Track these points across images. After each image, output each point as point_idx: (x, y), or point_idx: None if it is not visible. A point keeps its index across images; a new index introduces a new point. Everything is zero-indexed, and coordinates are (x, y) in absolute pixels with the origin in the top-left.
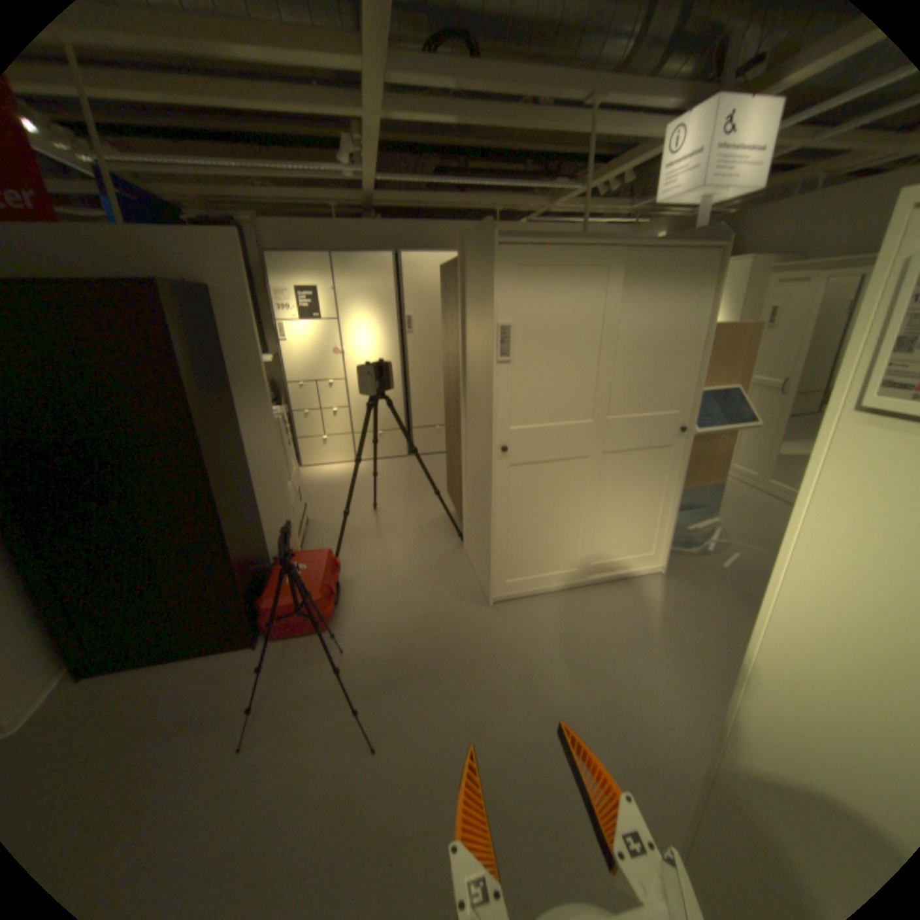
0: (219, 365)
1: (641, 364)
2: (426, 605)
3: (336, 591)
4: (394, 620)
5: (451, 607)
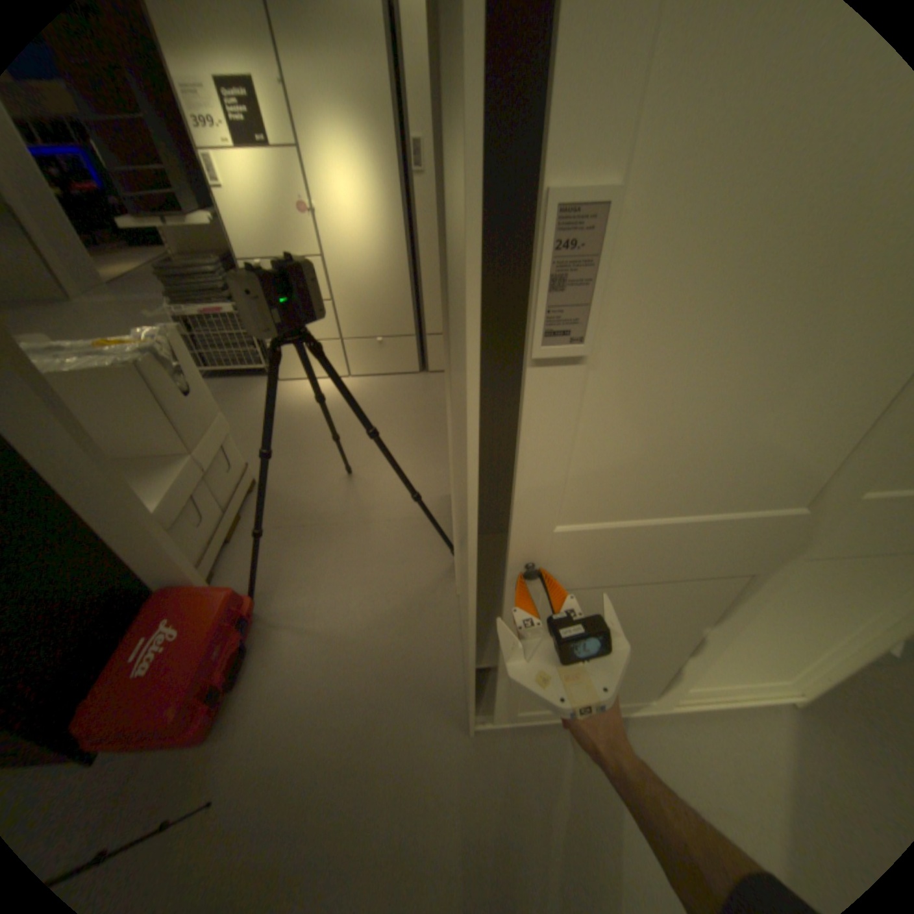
0: None
1: None
2: (369, 707)
3: (236, 659)
4: (310, 736)
5: (407, 723)
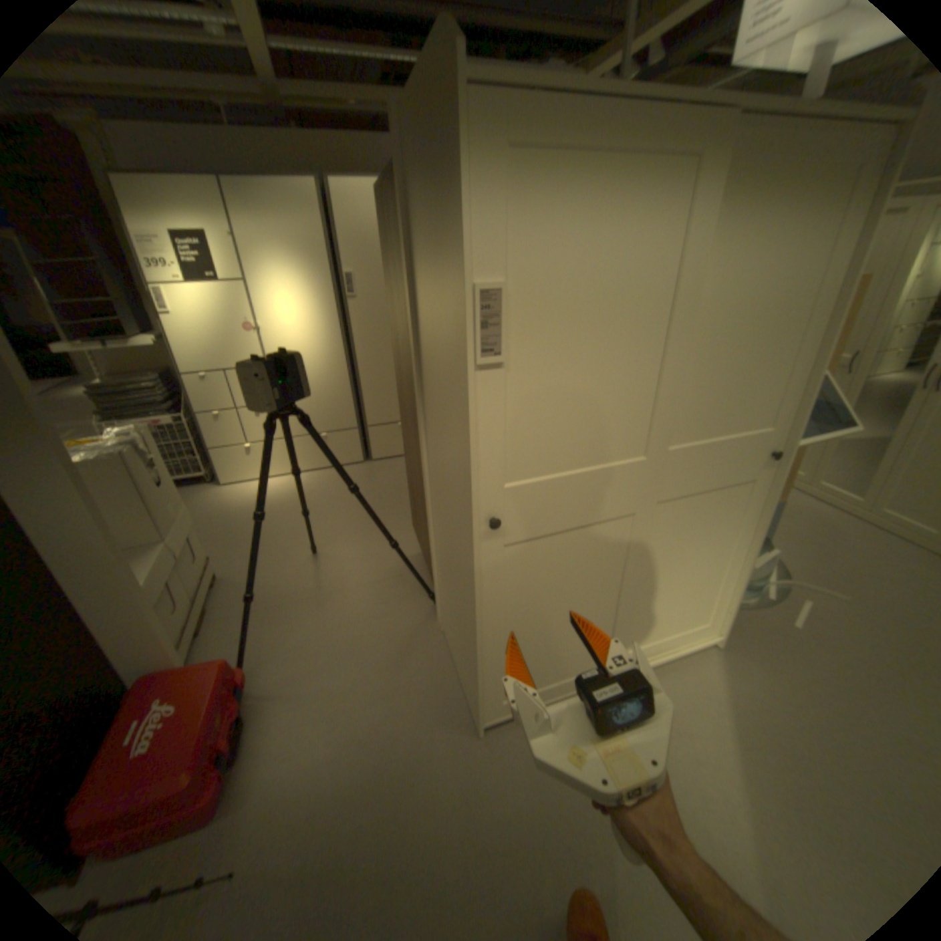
0: None
1: (730, 353)
2: (381, 740)
3: (234, 731)
4: (327, 781)
5: (420, 743)
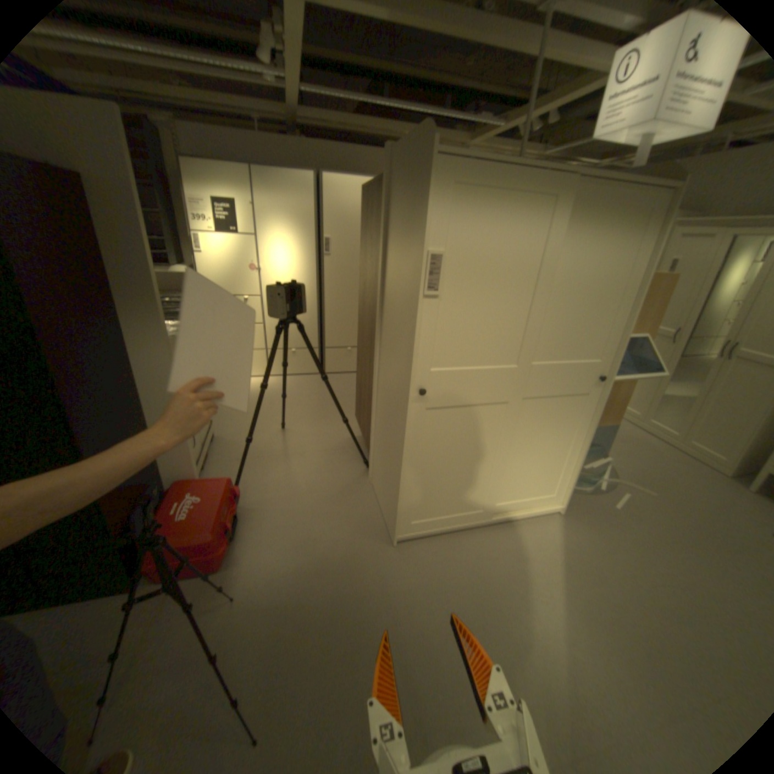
0: (94, 273)
1: (574, 308)
2: (328, 541)
3: (232, 524)
4: (292, 559)
5: (354, 546)
